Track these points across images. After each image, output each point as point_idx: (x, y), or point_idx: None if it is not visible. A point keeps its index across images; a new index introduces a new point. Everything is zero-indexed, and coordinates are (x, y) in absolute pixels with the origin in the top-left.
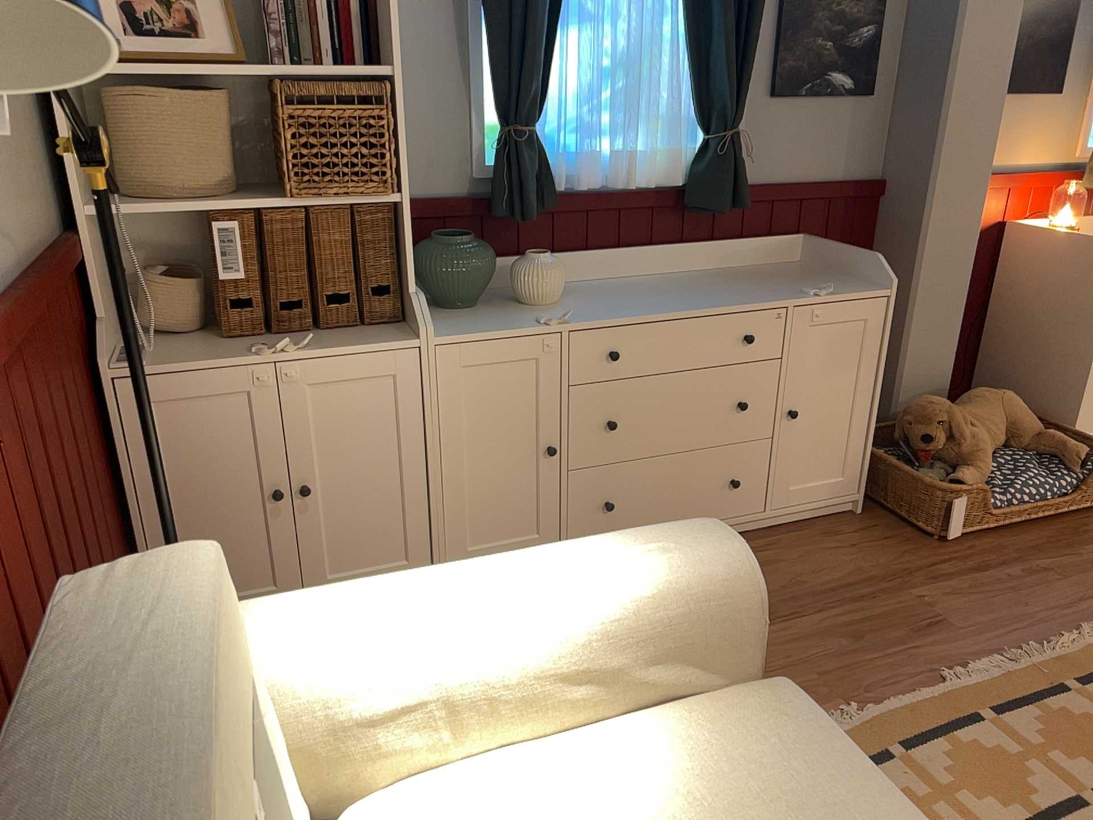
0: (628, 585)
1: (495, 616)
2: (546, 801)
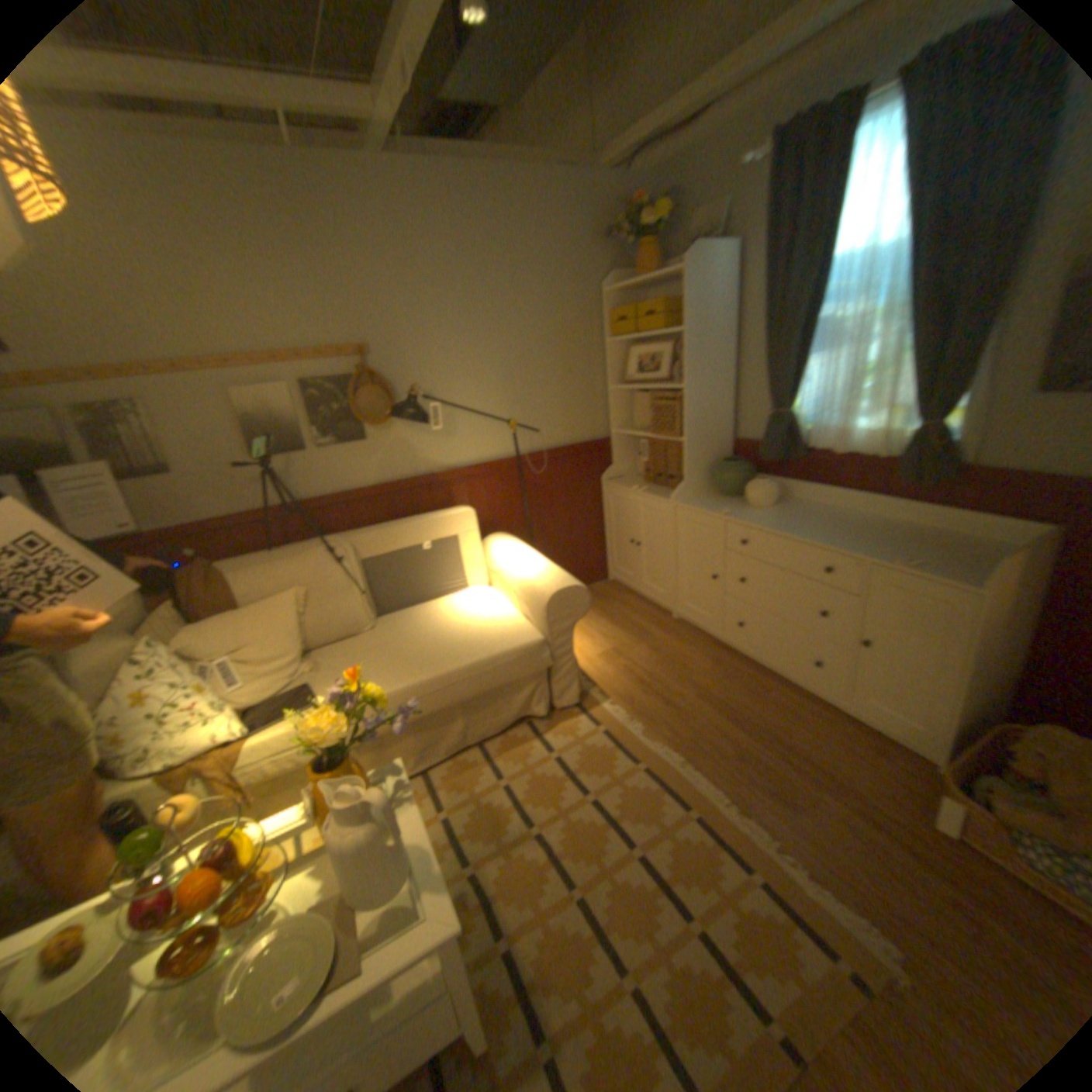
0: (530, 578)
1: (512, 565)
2: (485, 607)
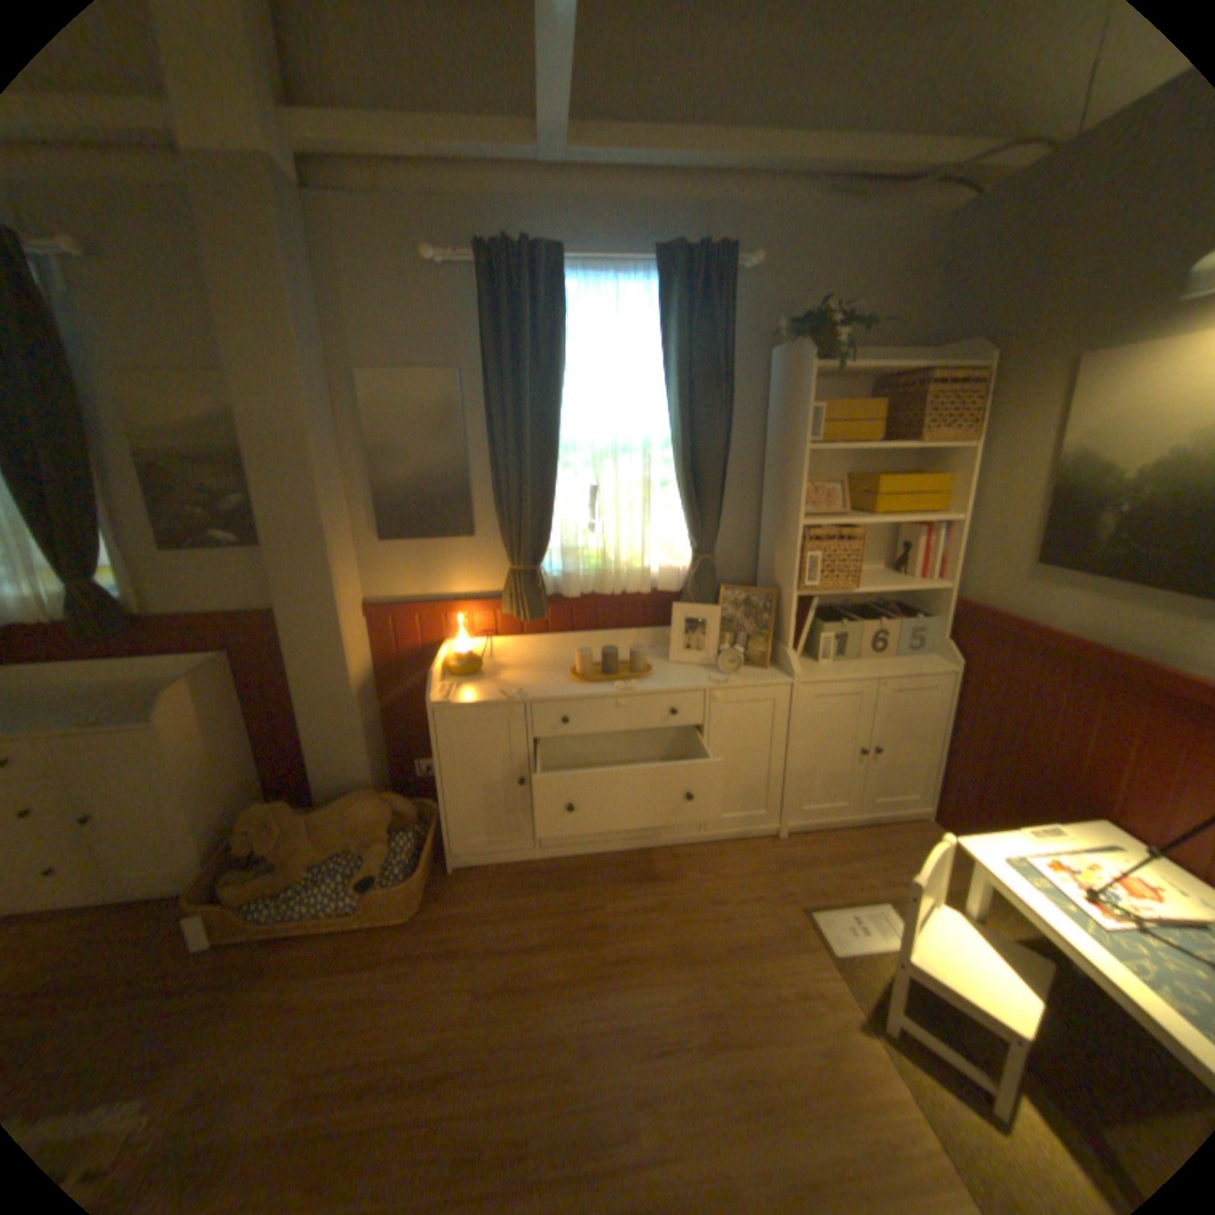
0: None
1: None
2: None
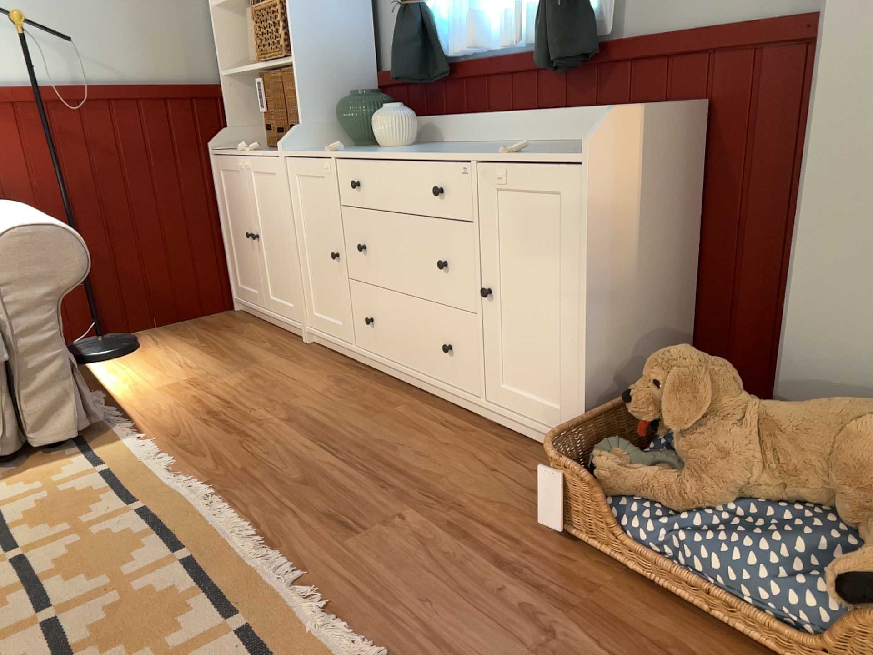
0: None
1: None
2: None
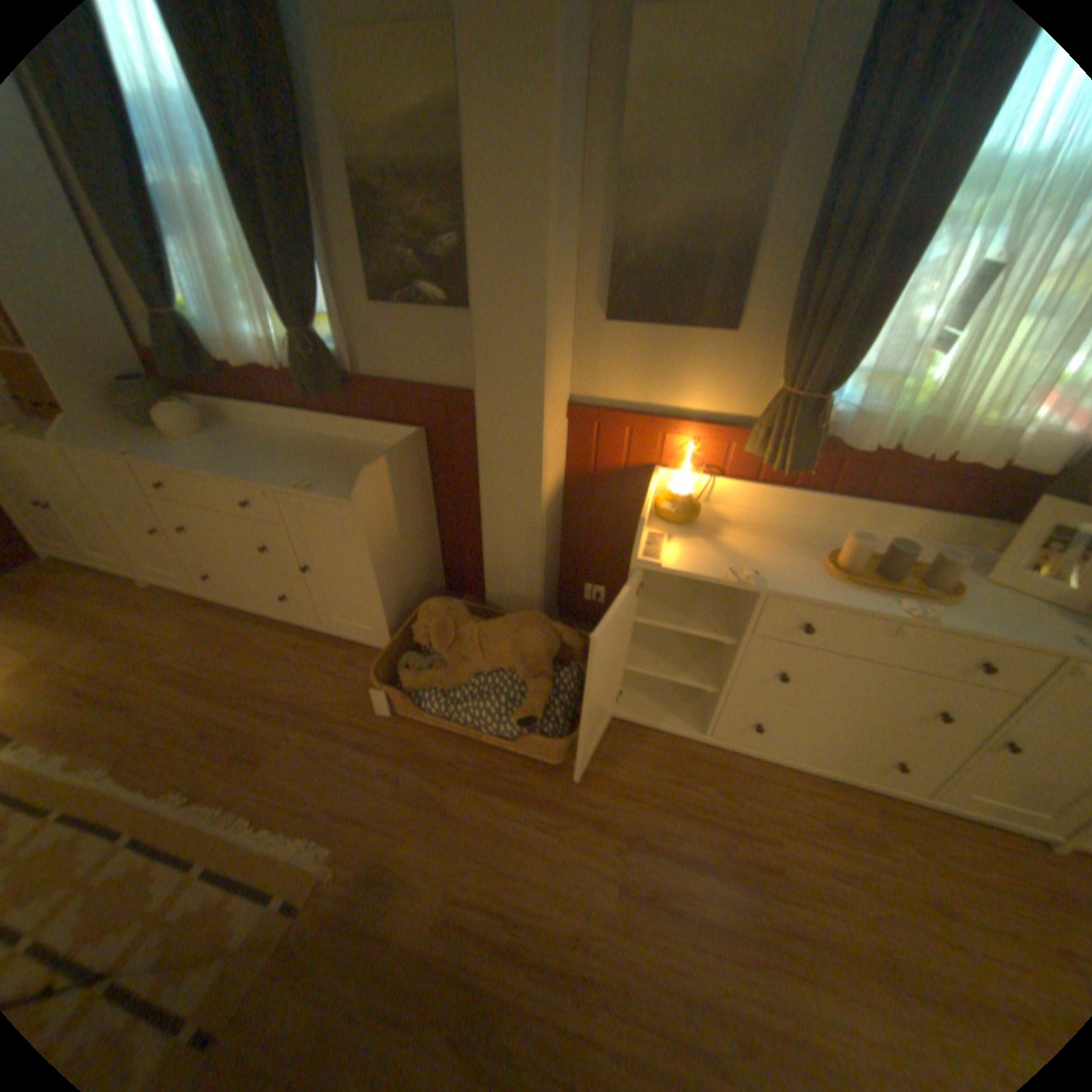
0: None
1: None
2: None
